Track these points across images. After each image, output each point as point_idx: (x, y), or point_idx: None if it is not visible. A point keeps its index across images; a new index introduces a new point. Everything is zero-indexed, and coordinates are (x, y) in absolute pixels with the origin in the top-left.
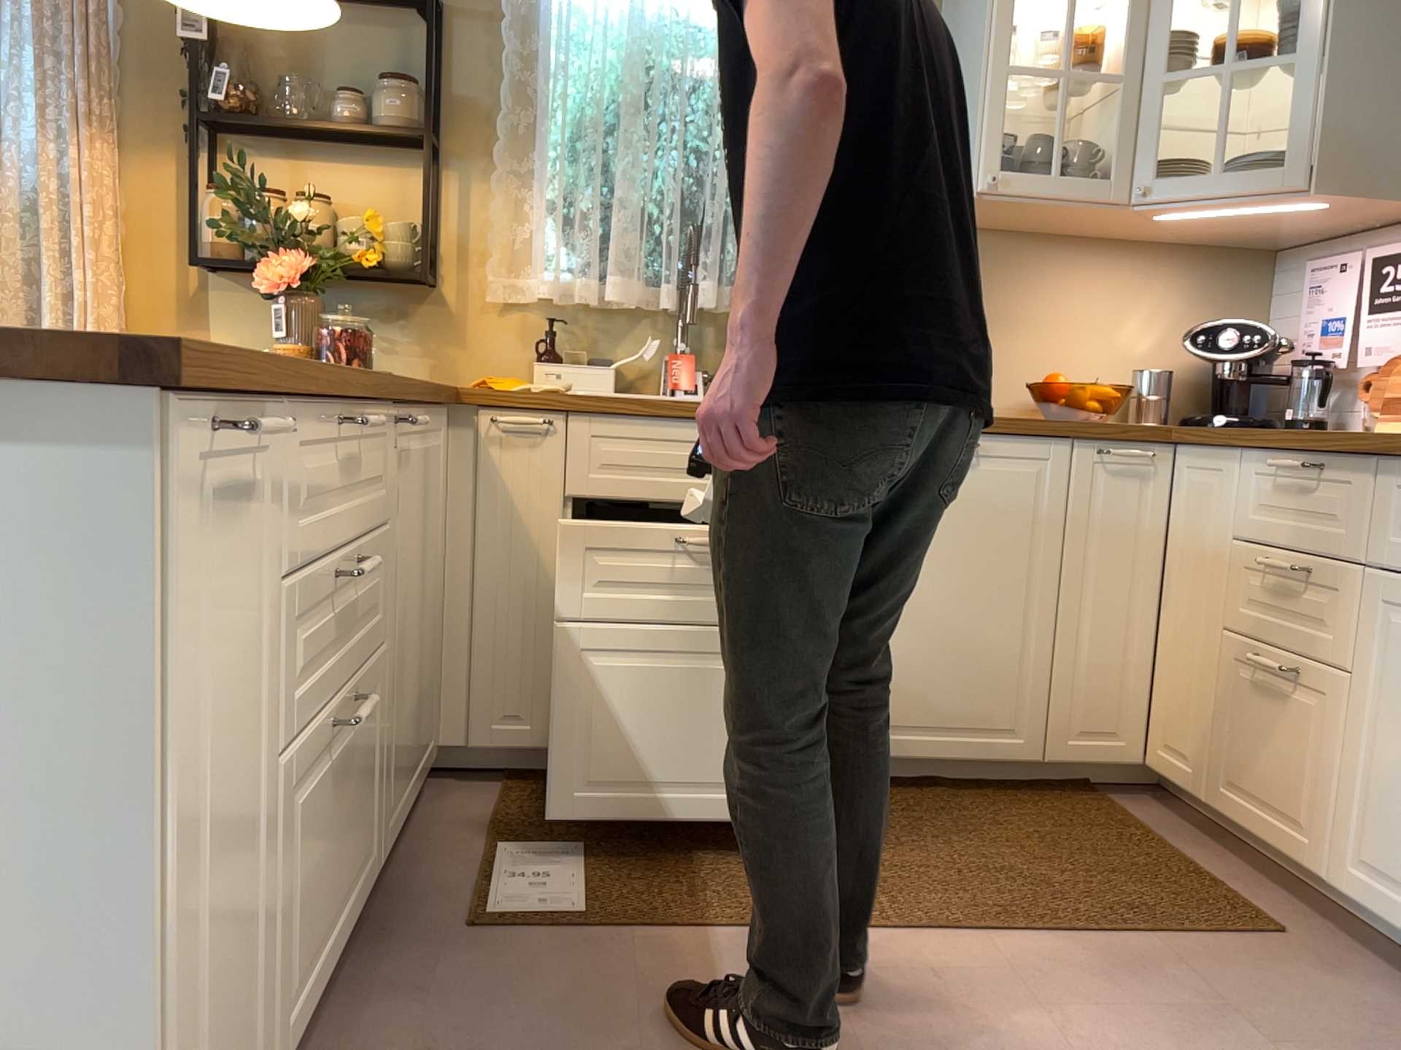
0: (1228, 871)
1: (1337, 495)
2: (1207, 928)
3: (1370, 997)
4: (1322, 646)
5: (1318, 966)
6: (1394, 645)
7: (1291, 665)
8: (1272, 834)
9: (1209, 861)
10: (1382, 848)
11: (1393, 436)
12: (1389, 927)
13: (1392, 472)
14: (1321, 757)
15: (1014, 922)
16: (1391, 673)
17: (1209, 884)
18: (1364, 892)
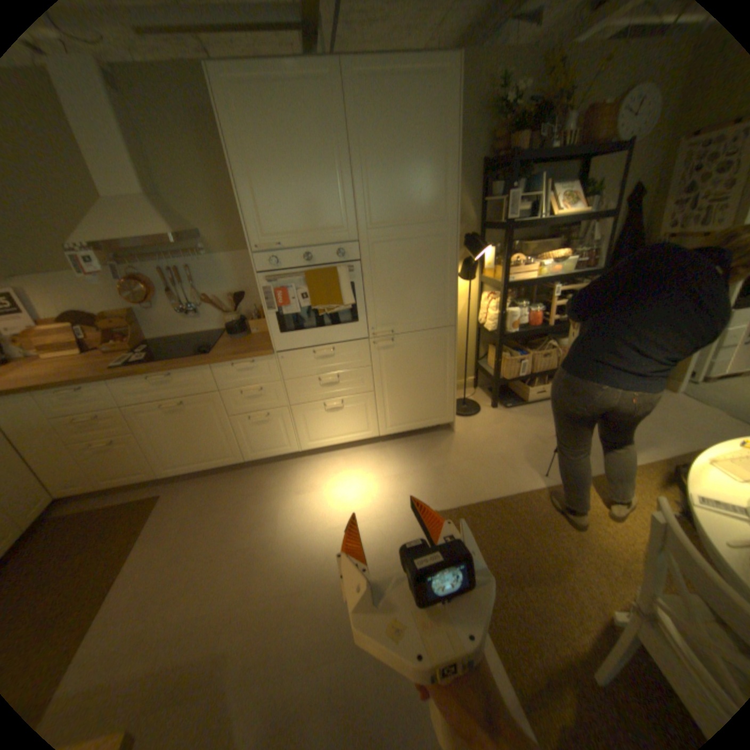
0: (120, 499)
1: (92, 394)
2: (146, 514)
3: (188, 490)
4: (115, 433)
5: (173, 495)
6: (141, 422)
7: (105, 442)
8: (128, 481)
9: (112, 502)
10: (167, 463)
11: (99, 372)
12: (179, 475)
13: (111, 383)
14: (133, 456)
15: (114, 567)
16: (144, 428)
17: (125, 506)
18: (167, 474)
